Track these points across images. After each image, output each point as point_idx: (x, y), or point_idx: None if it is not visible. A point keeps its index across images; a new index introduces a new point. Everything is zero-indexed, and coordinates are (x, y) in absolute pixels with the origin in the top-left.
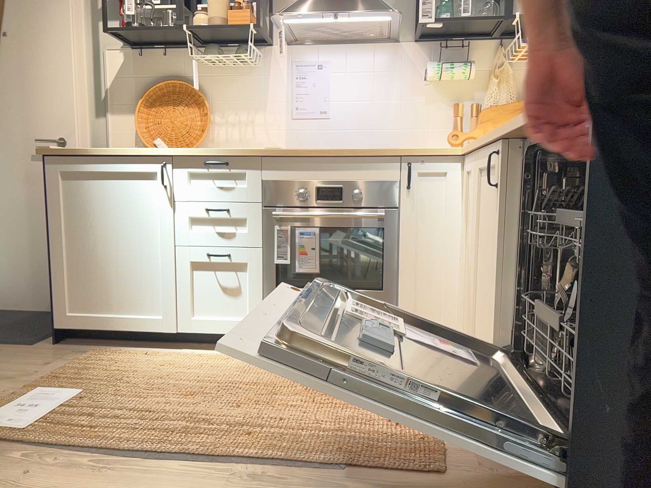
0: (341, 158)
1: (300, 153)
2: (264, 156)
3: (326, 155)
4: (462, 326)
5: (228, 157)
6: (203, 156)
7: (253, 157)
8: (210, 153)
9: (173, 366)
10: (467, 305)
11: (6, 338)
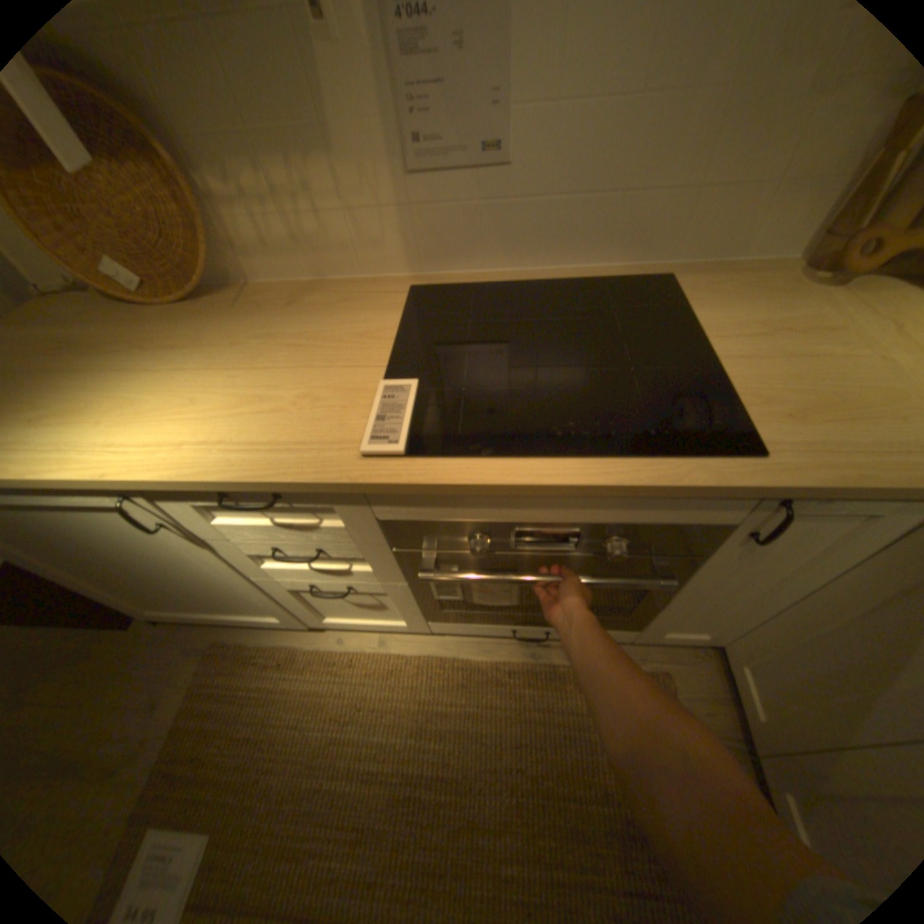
0: (587, 492)
1: (468, 489)
2: (366, 488)
3: (543, 491)
4: (745, 657)
5: (273, 488)
6: (205, 487)
7: (339, 489)
8: (221, 486)
9: (317, 707)
10: (775, 666)
11: (90, 603)
